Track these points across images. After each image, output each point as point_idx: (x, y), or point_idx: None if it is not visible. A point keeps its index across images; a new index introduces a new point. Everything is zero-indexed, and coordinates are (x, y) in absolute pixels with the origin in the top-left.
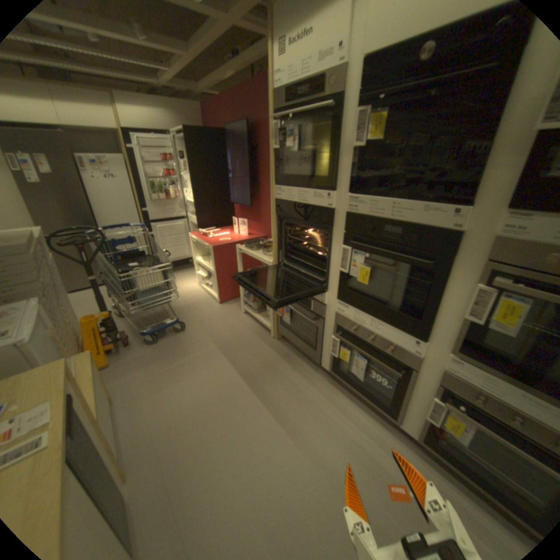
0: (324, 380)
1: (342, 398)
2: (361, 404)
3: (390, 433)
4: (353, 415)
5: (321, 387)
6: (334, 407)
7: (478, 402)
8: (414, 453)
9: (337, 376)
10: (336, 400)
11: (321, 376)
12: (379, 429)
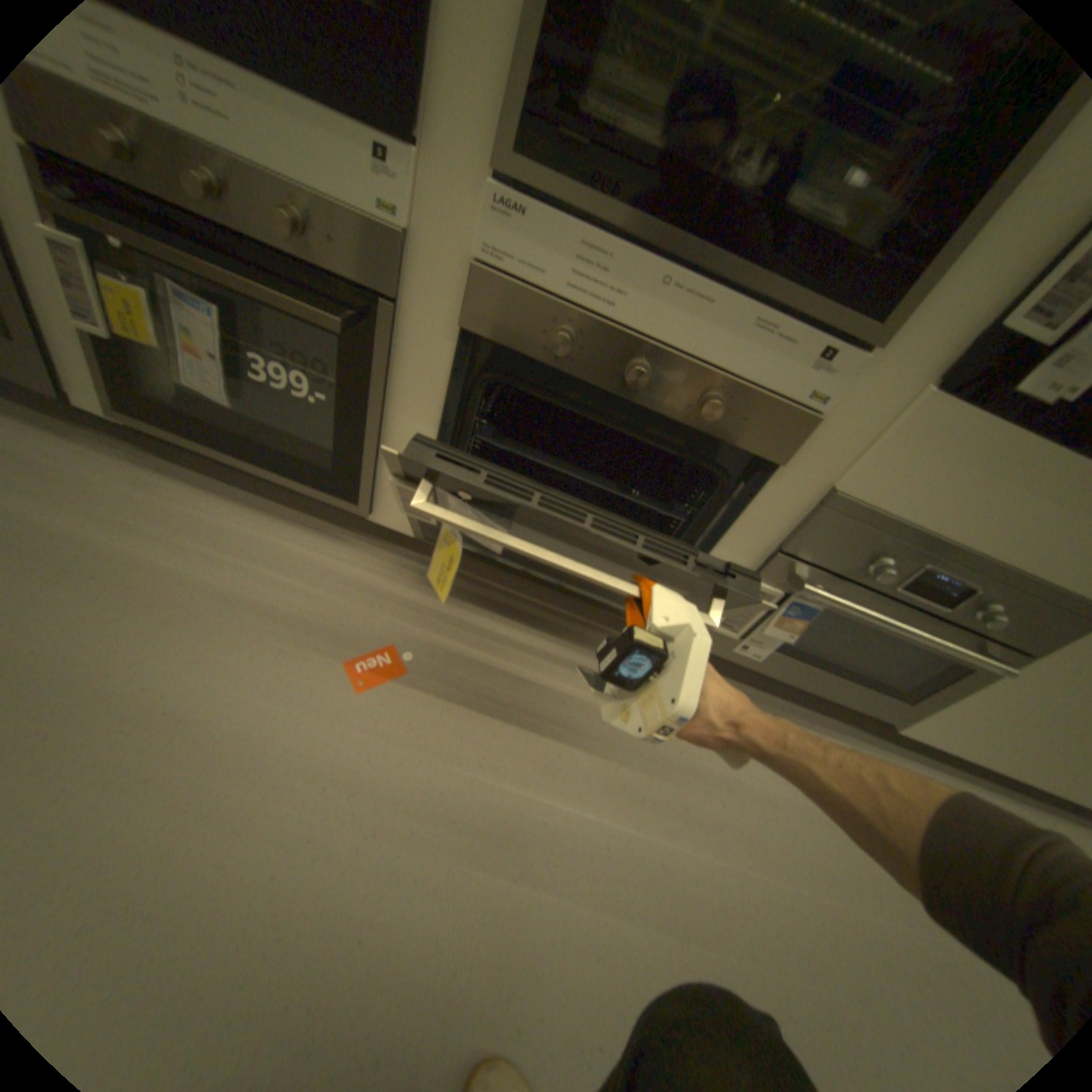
0: (100, 456)
1: (182, 493)
2: (253, 498)
3: (345, 545)
4: (227, 528)
5: (89, 475)
6: (149, 523)
7: (557, 341)
8: (407, 569)
9: (142, 421)
10: (159, 502)
11: (86, 444)
12: (313, 543)
